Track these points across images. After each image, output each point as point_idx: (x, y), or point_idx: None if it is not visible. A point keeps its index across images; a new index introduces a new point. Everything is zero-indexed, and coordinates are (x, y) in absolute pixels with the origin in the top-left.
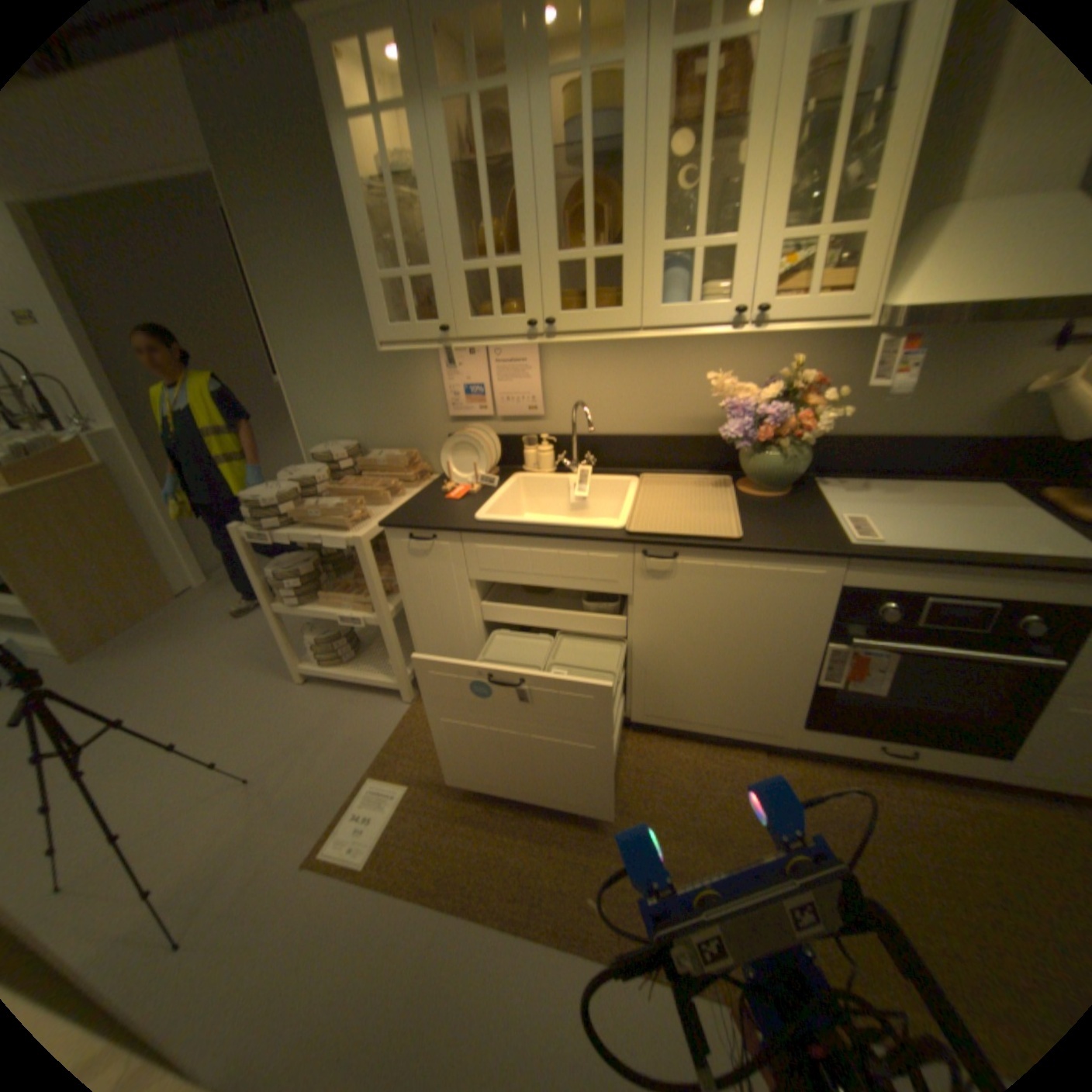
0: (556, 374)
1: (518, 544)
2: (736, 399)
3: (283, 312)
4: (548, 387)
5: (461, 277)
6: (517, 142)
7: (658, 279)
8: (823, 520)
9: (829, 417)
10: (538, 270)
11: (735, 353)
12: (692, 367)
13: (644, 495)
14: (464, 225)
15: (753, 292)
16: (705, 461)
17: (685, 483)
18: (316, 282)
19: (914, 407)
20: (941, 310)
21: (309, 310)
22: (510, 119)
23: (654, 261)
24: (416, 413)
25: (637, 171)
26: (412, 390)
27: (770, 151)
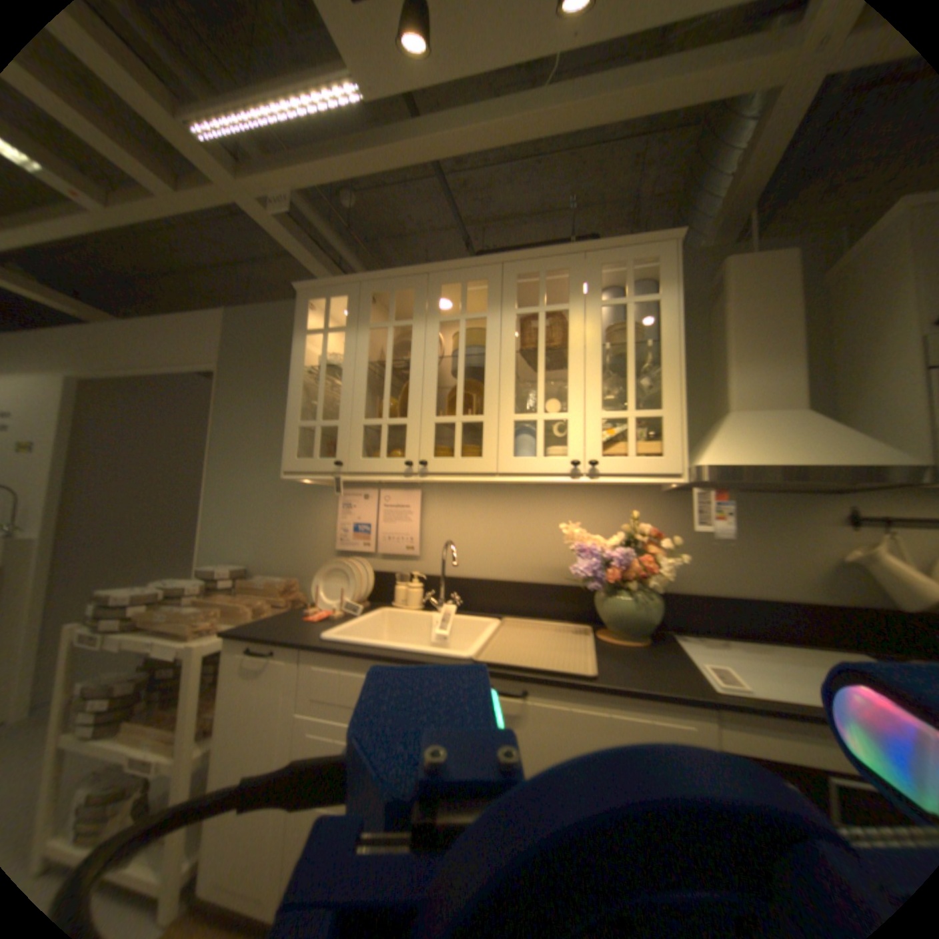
0: (435, 519)
1: (358, 666)
2: (586, 546)
3: (229, 458)
4: (427, 530)
5: (362, 428)
6: (416, 352)
7: (510, 438)
8: (684, 669)
9: (670, 565)
10: (420, 427)
11: (584, 513)
12: (549, 522)
13: (503, 633)
14: (375, 402)
15: (584, 451)
16: (566, 609)
17: (546, 628)
18: (262, 439)
19: (749, 571)
20: (734, 468)
21: (250, 457)
22: (413, 341)
23: (510, 431)
24: (309, 544)
25: (495, 371)
26: (311, 525)
27: (584, 365)
